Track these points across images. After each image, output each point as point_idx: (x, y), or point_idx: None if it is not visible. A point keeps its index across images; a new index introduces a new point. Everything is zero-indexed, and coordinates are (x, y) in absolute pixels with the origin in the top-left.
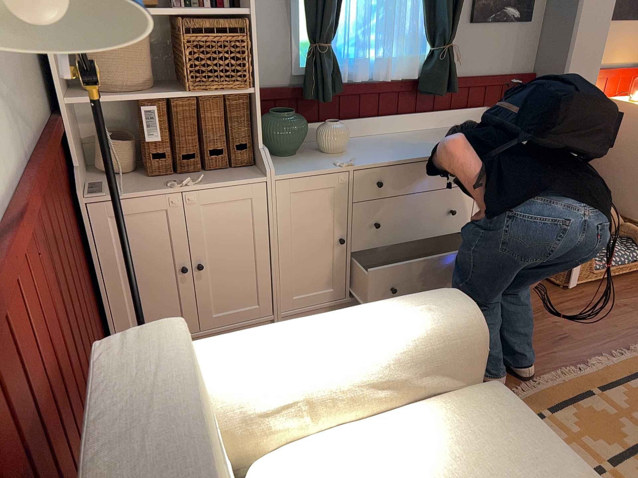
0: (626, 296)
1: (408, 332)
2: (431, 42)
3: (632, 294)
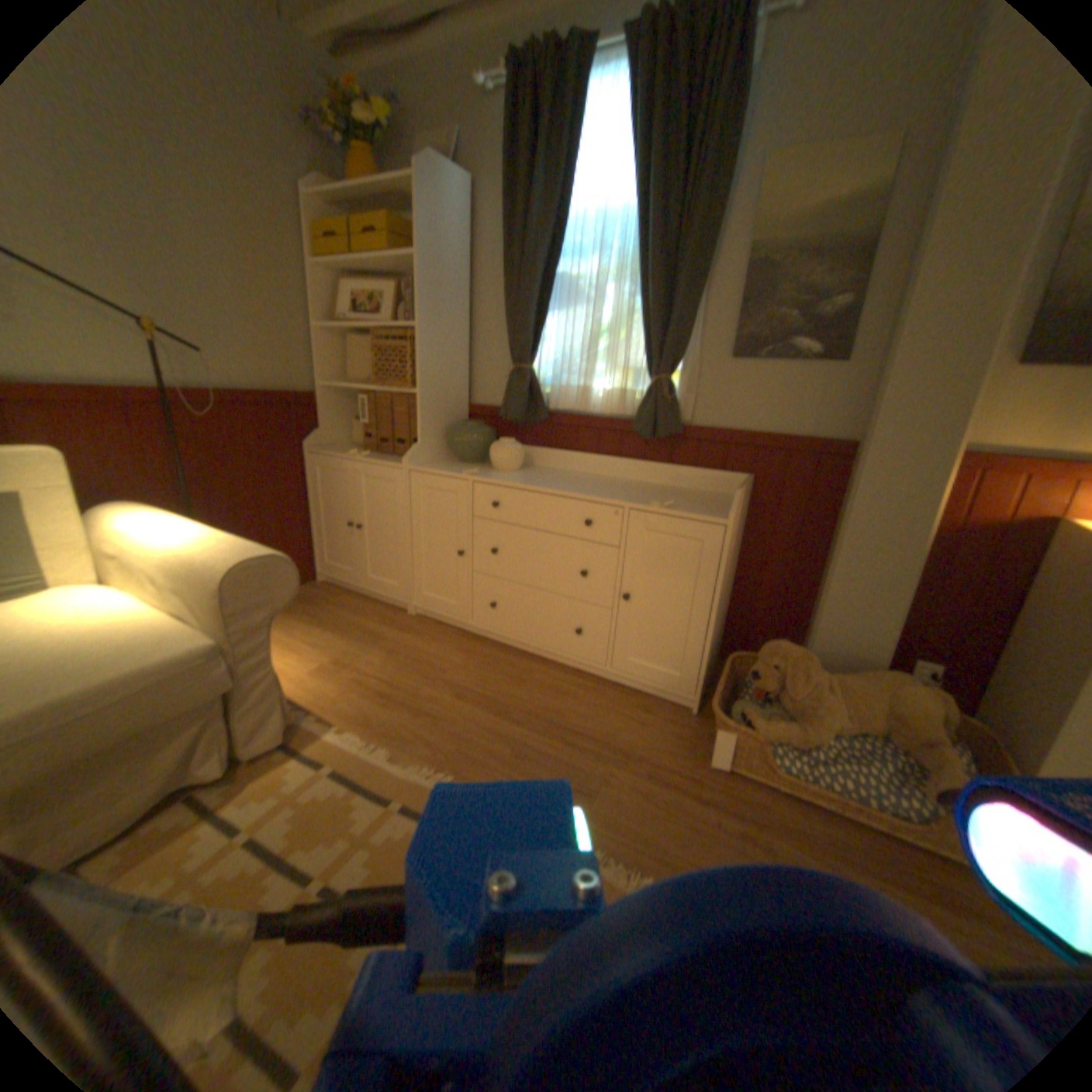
0: (803, 847)
1: (189, 550)
2: (650, 374)
3: (824, 856)
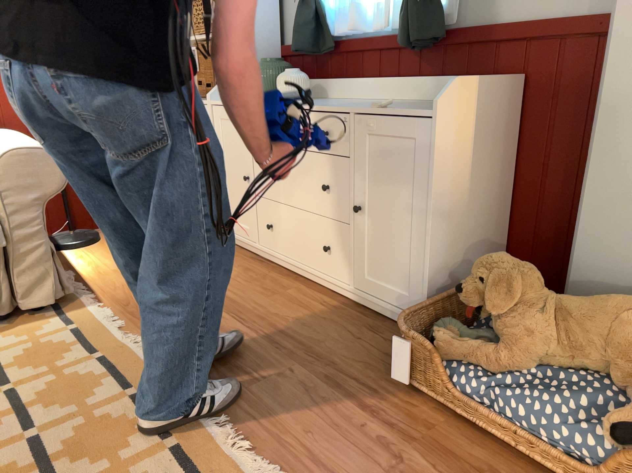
0: (444, 465)
1: None
2: None
3: None
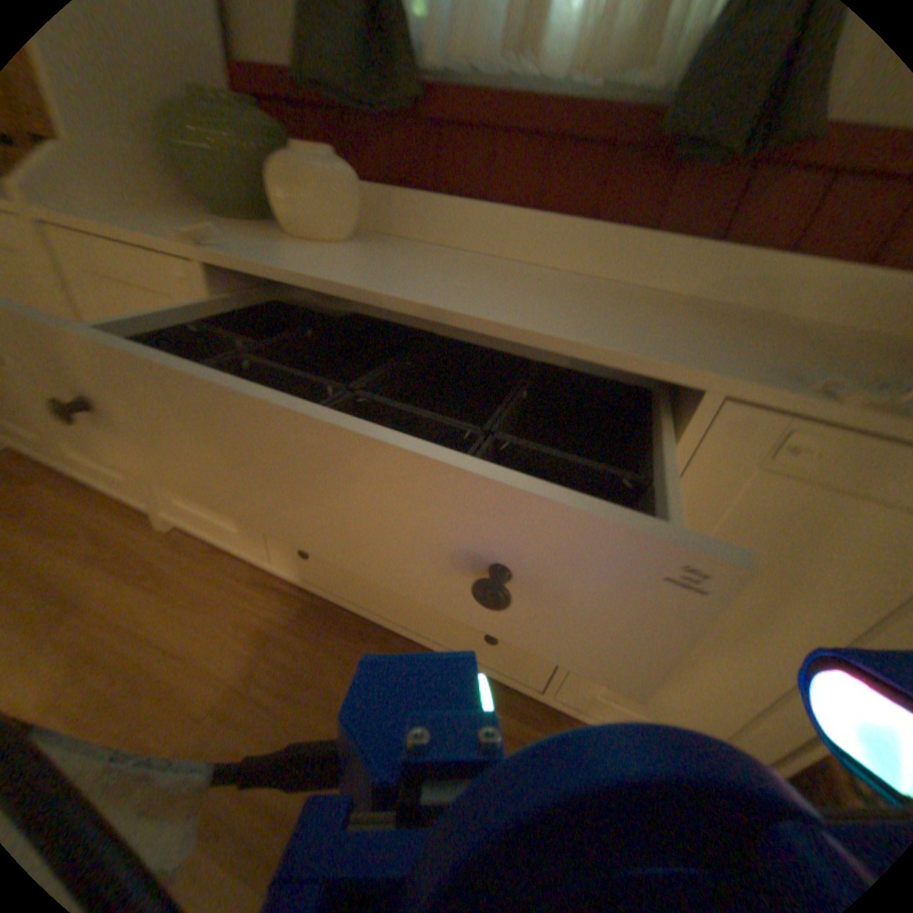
0: None
1: None
2: None
3: None
